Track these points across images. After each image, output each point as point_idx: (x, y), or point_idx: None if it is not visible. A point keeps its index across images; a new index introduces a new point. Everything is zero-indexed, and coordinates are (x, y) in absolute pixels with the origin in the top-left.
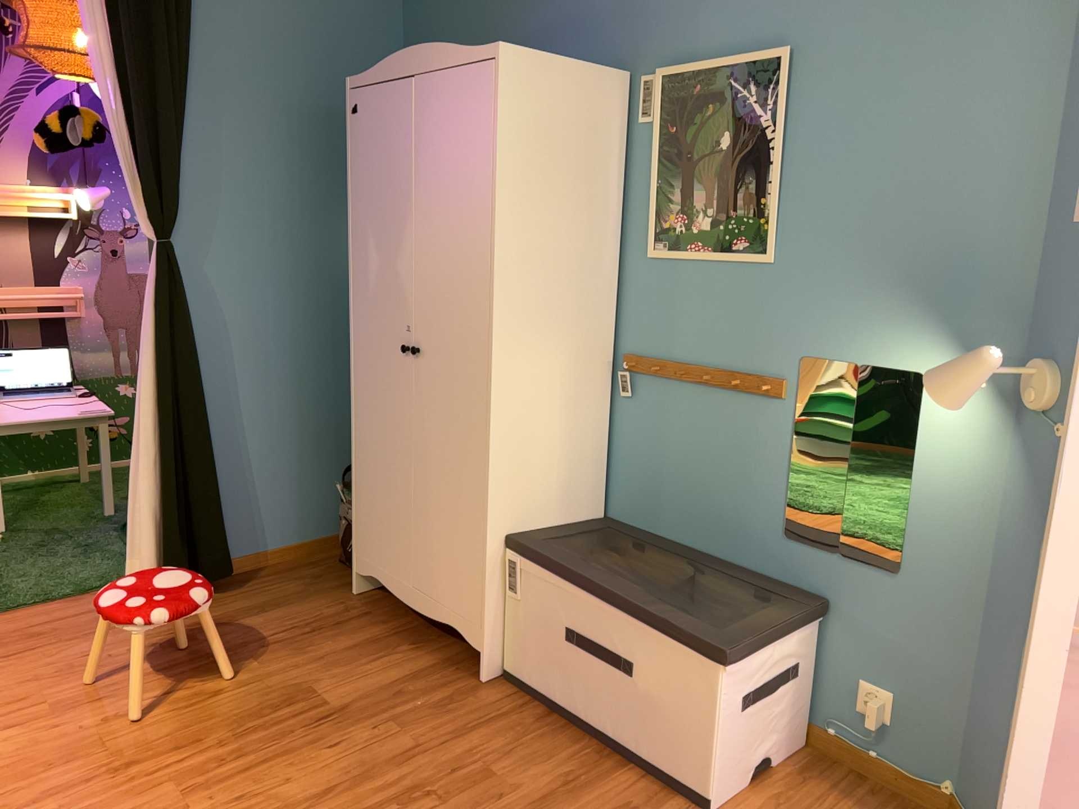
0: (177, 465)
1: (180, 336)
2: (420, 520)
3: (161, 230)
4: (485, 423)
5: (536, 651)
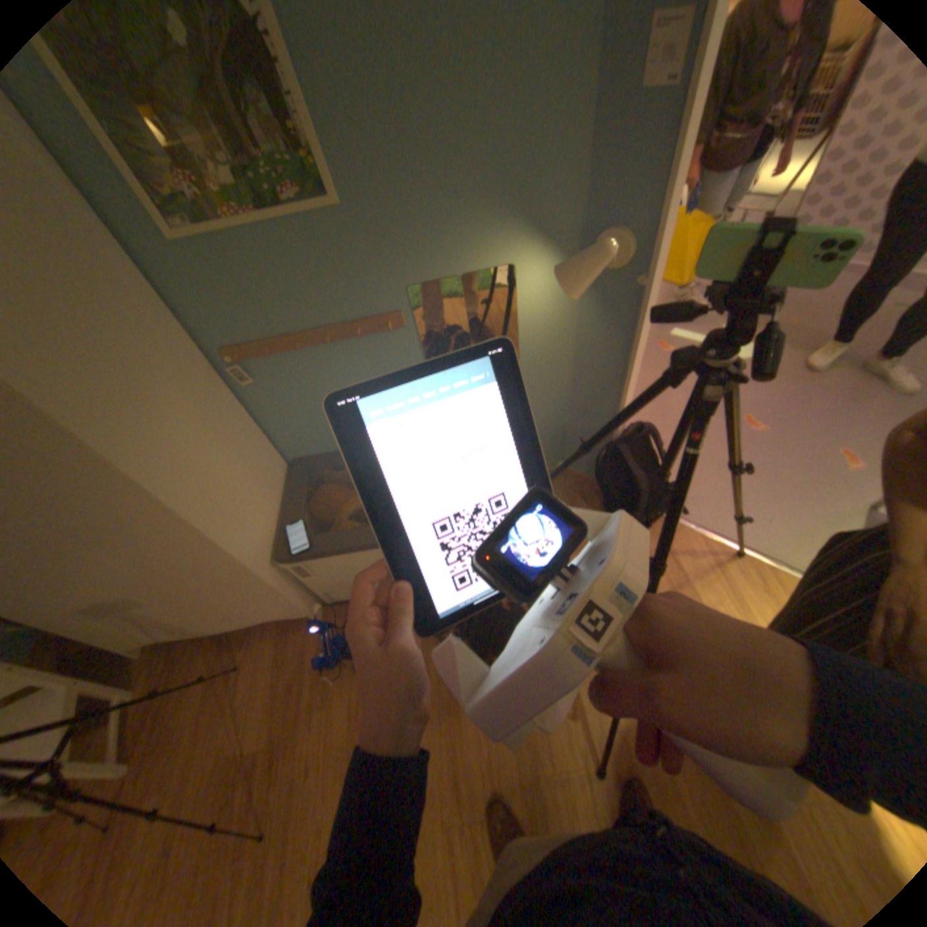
0: None
1: None
2: (163, 598)
3: None
4: (188, 528)
5: (348, 587)
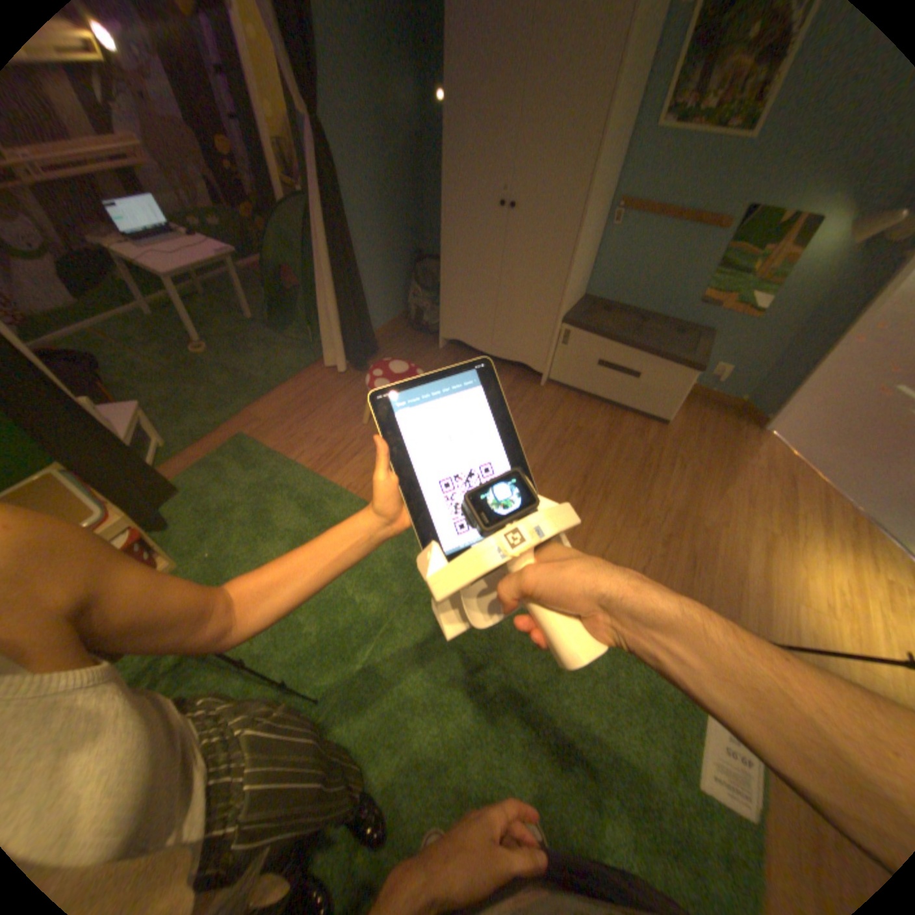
0: (348, 294)
1: (339, 203)
2: (498, 310)
3: (312, 108)
4: (572, 257)
5: (576, 370)
